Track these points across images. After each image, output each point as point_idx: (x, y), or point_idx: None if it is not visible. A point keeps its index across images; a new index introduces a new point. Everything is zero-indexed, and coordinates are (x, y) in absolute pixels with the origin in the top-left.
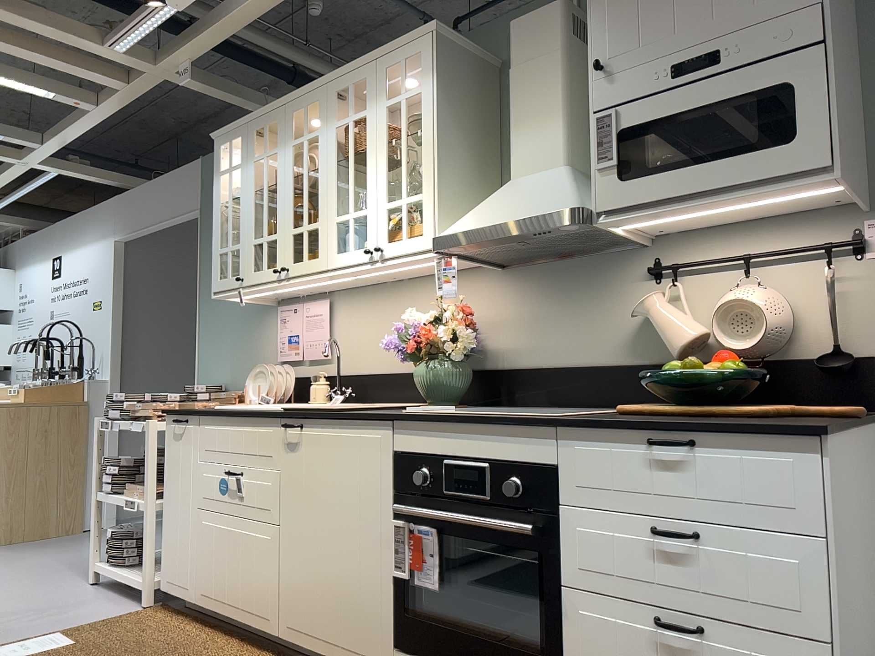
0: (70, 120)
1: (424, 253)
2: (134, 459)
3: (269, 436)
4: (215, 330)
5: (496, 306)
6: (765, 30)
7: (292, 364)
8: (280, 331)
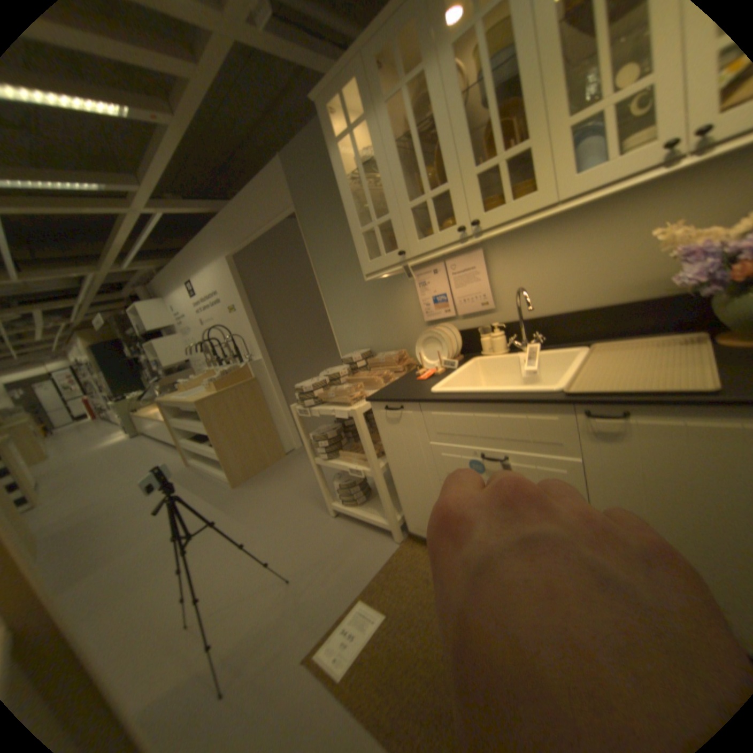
0: (150, 148)
1: None
2: (333, 428)
3: (552, 422)
4: (345, 306)
5: None
6: None
7: (443, 320)
8: (423, 293)
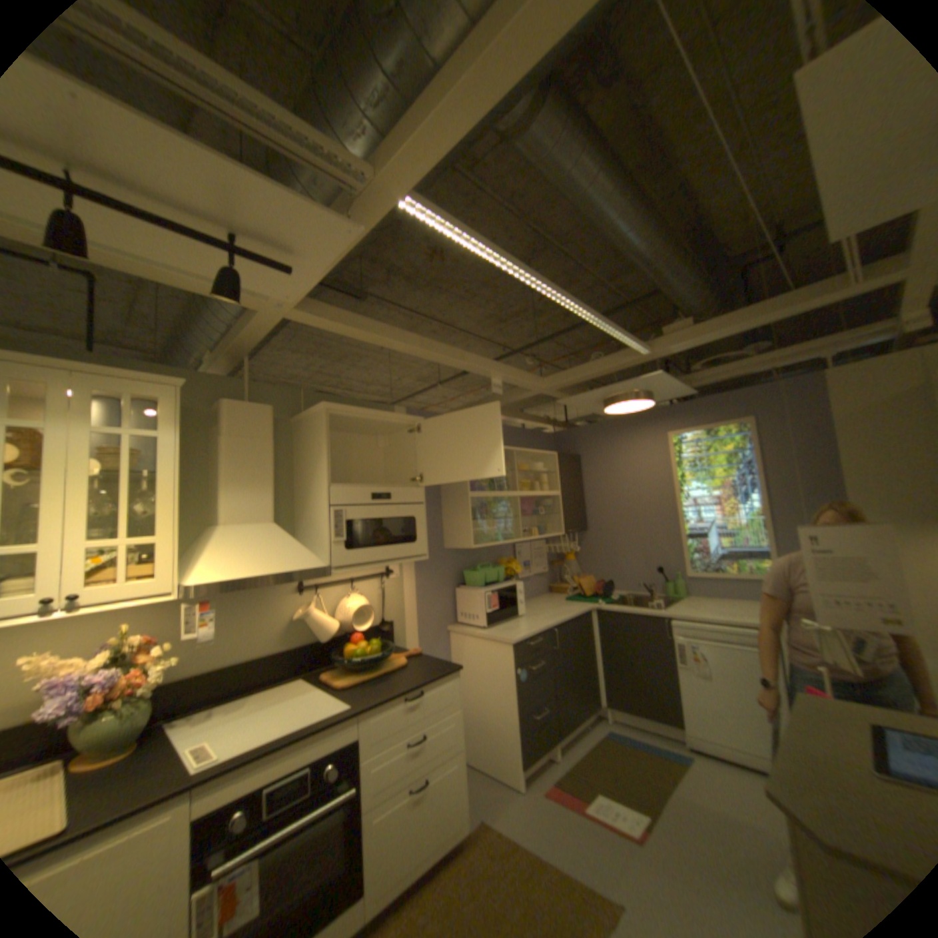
0: None
1: (155, 597)
2: None
3: None
4: None
5: (149, 626)
6: (407, 491)
7: None
8: None
